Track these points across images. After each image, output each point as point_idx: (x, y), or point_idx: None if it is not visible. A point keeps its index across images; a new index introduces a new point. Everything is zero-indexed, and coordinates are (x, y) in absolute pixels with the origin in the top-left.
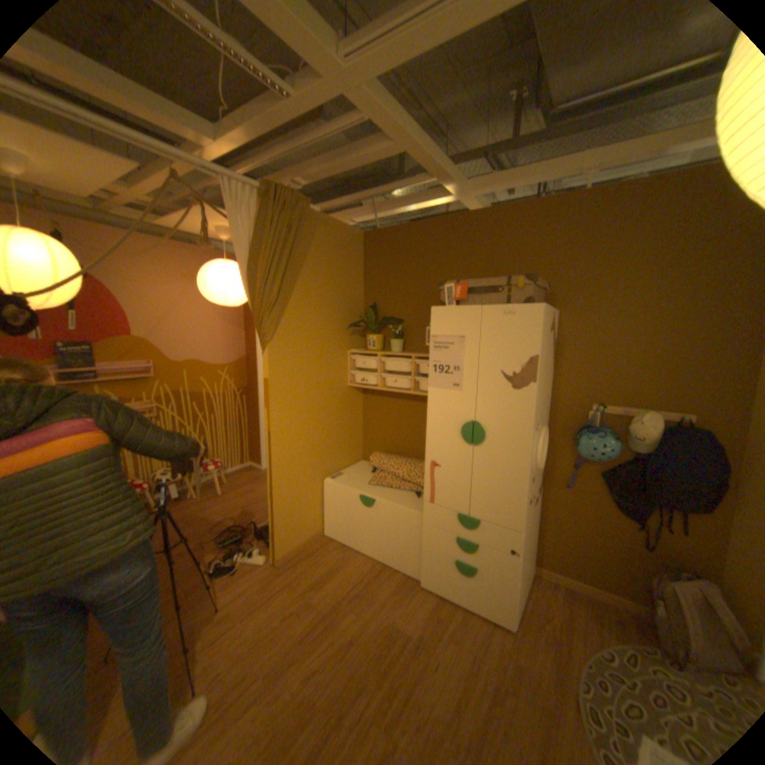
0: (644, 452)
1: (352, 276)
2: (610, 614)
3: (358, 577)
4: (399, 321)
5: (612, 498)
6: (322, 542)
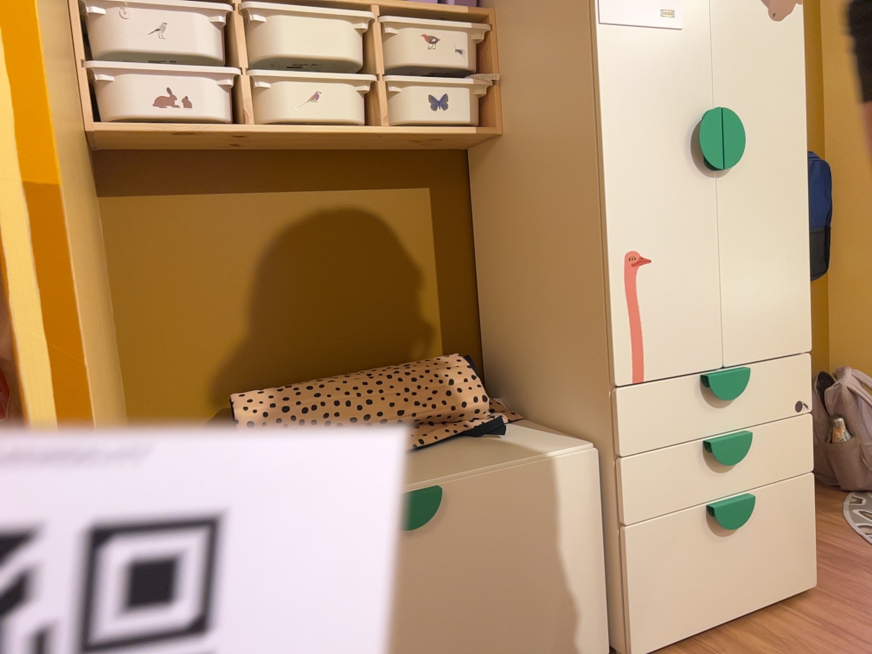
0: None
1: None
2: None
3: None
4: None
5: None
6: None
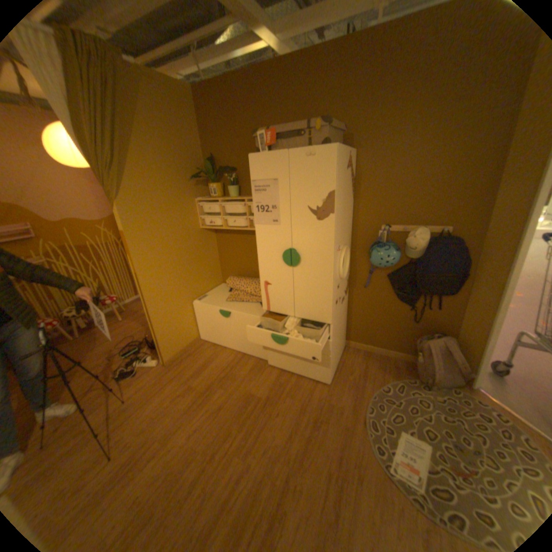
0: (416, 257)
1: (187, 130)
2: (390, 363)
3: (225, 364)
4: (233, 169)
5: (394, 291)
6: (199, 344)
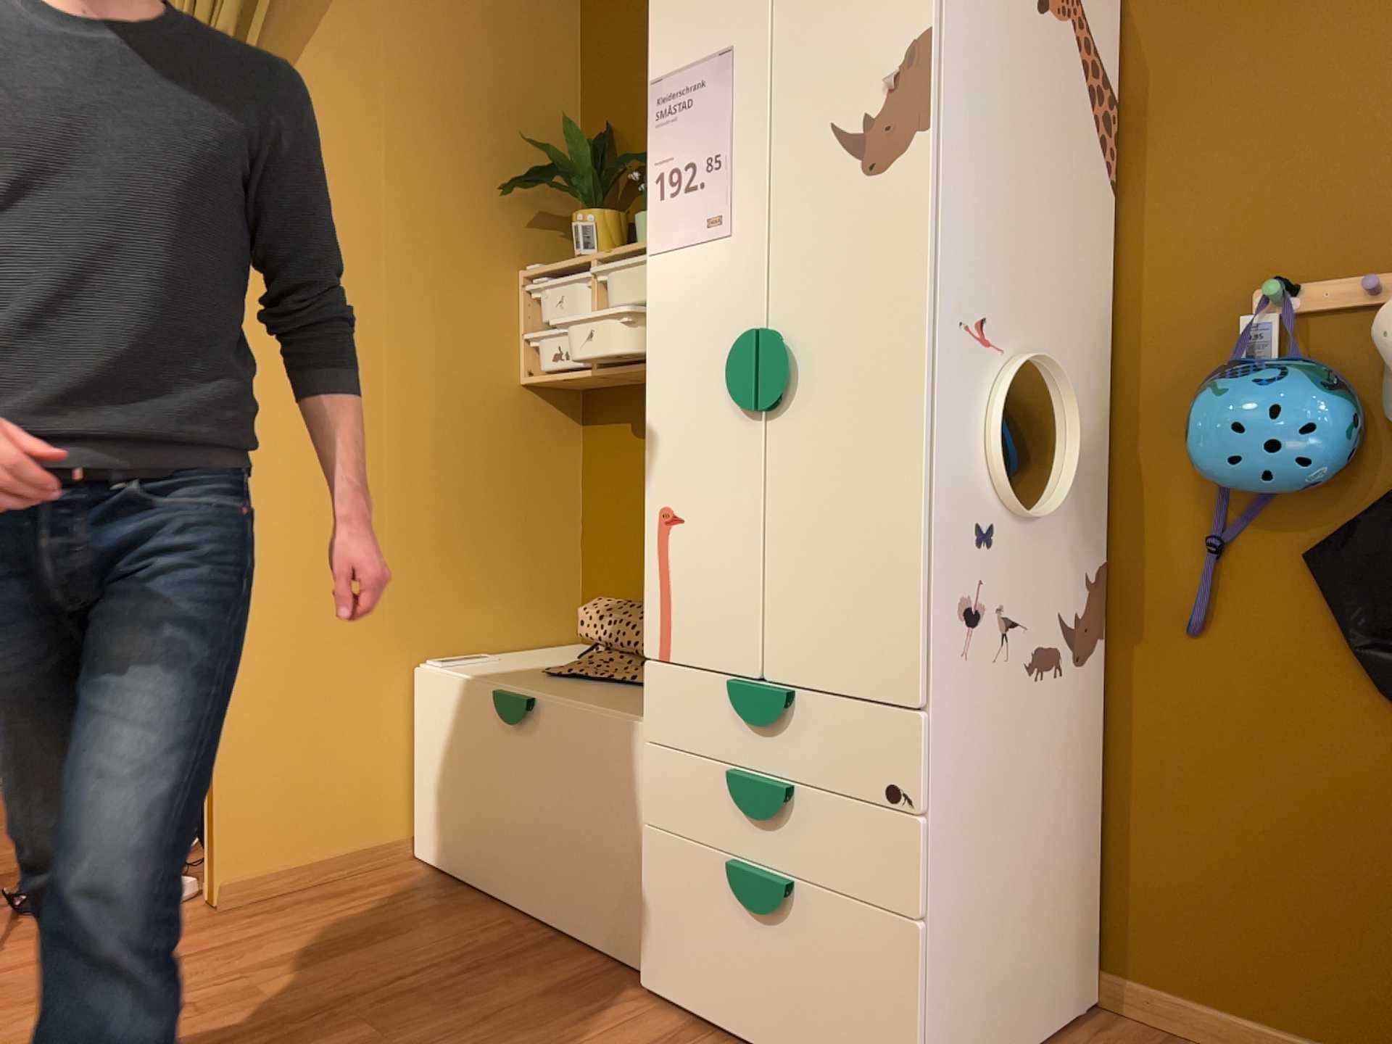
0: None
1: (540, 45)
2: None
3: (452, 950)
4: None
5: (1348, 642)
6: (398, 869)
